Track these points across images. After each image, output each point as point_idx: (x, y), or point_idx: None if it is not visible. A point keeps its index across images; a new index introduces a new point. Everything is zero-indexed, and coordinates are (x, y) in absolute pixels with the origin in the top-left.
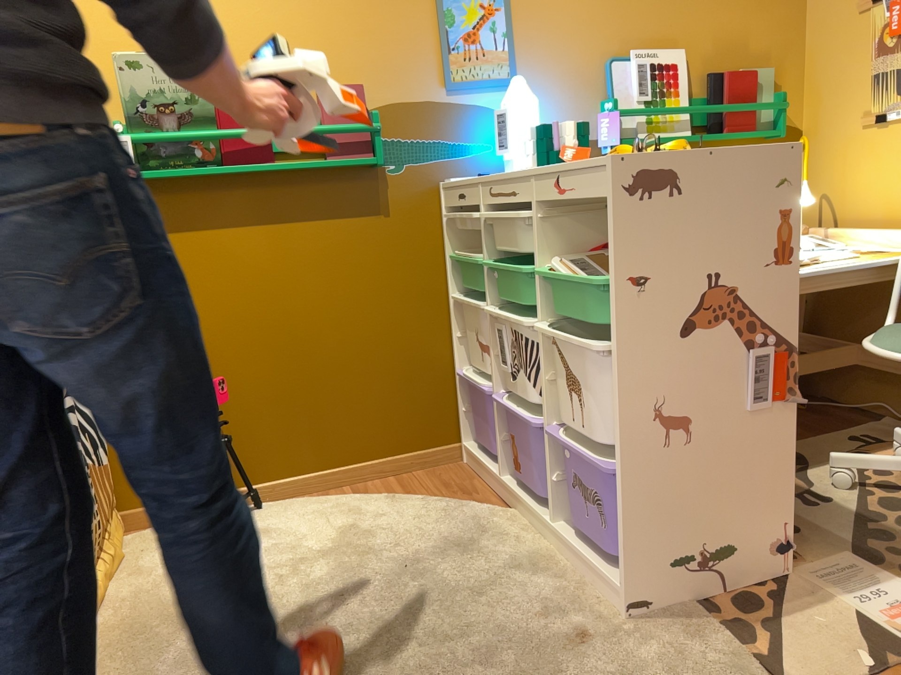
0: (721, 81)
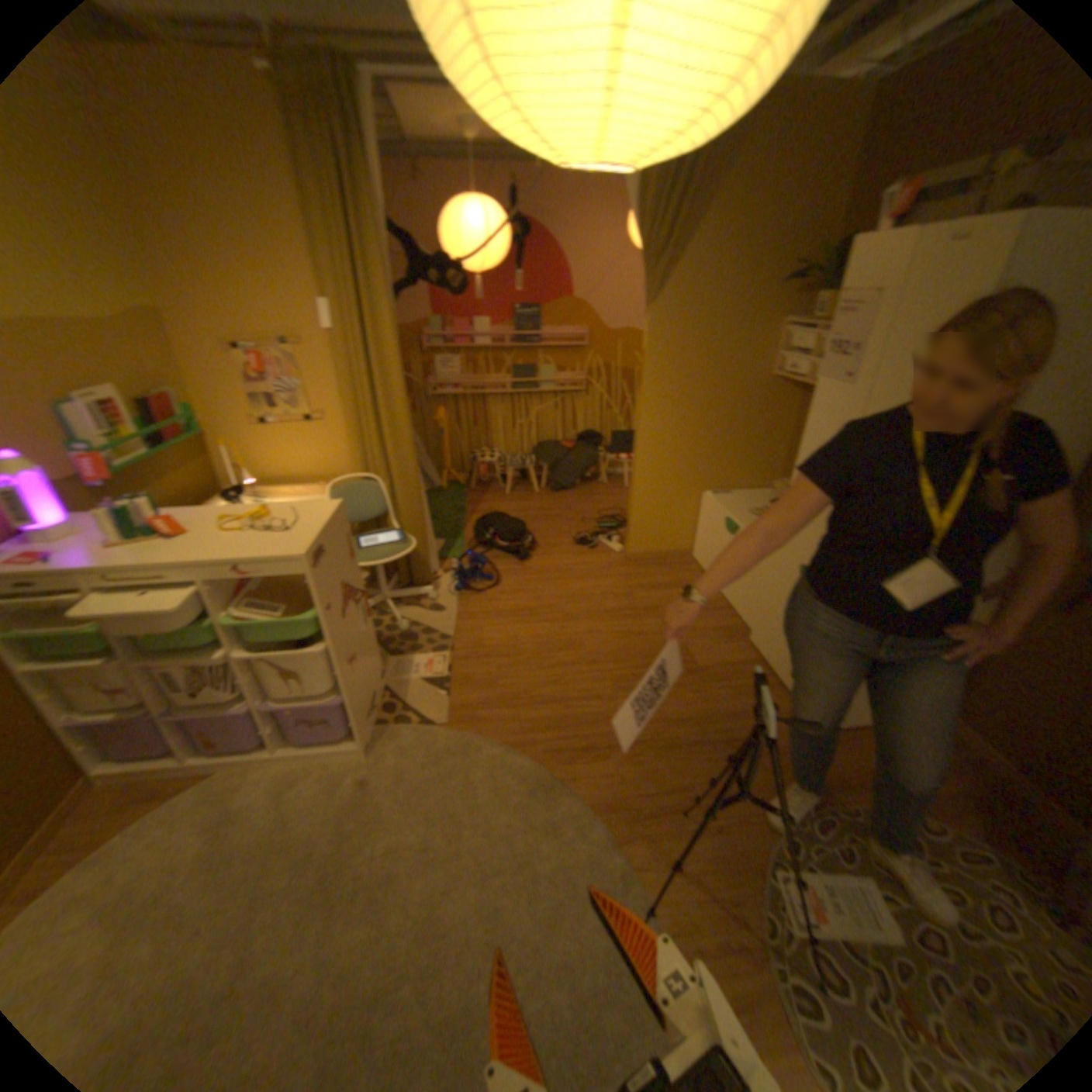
0: (145, 404)
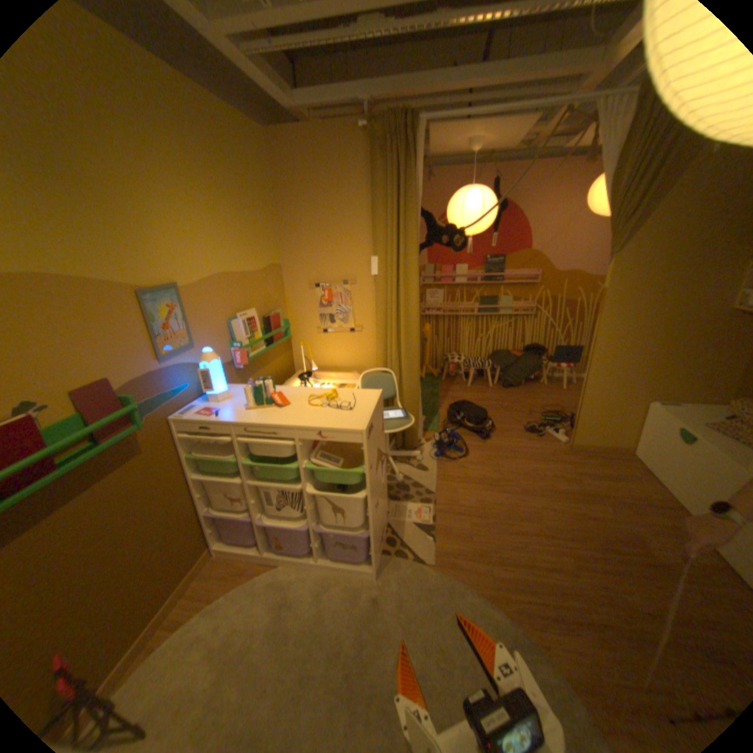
0: (269, 320)
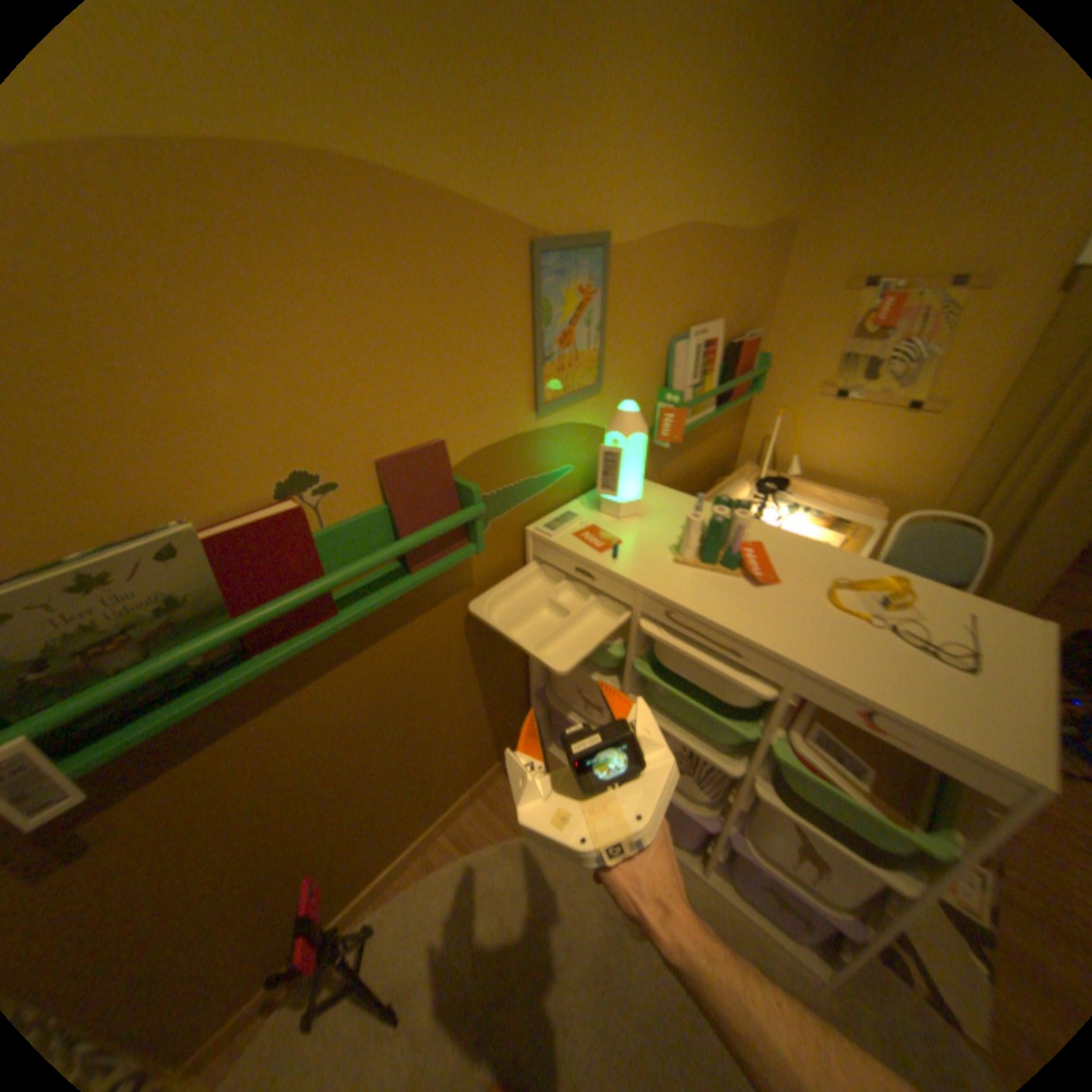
0: (741, 348)
